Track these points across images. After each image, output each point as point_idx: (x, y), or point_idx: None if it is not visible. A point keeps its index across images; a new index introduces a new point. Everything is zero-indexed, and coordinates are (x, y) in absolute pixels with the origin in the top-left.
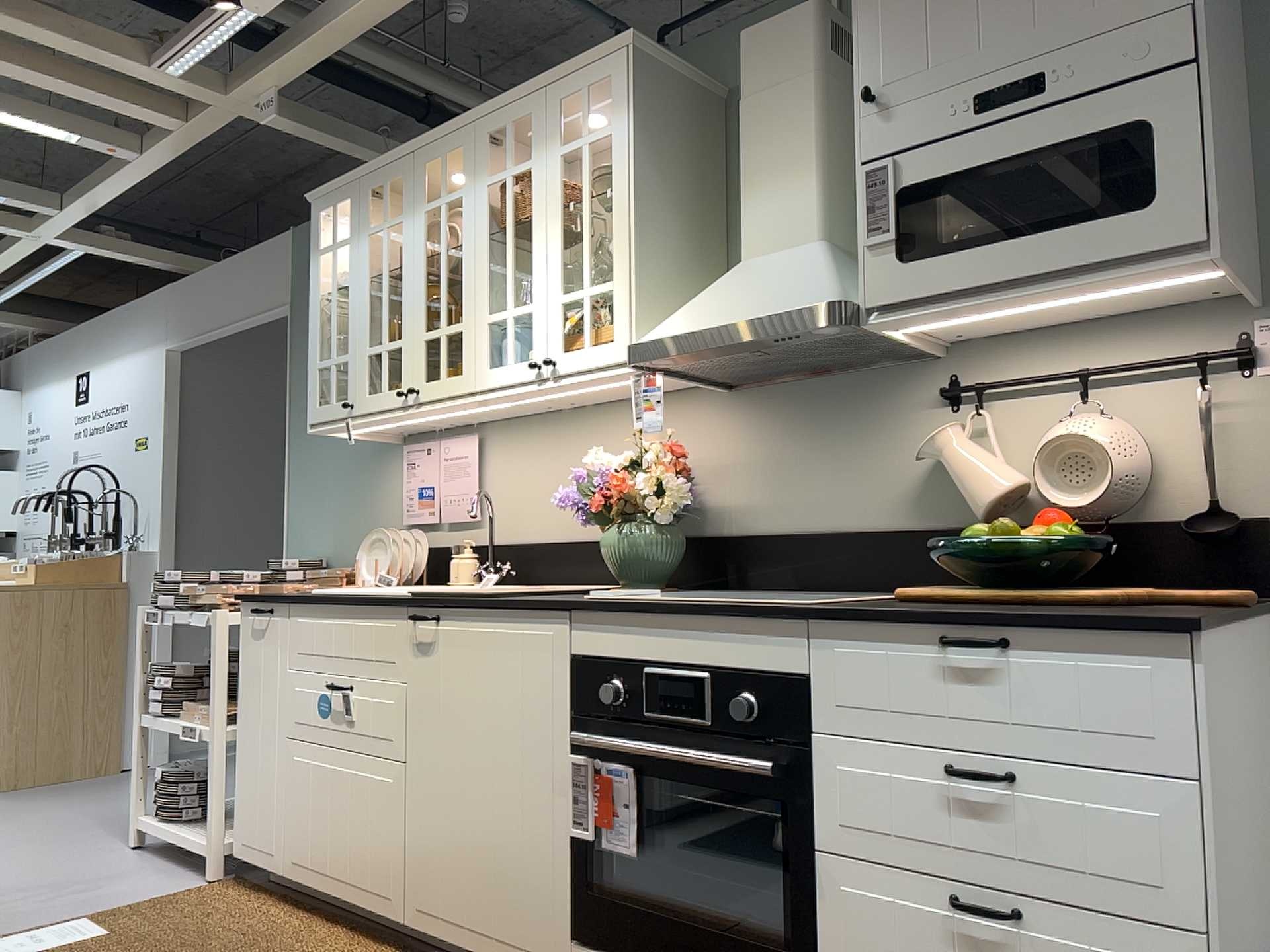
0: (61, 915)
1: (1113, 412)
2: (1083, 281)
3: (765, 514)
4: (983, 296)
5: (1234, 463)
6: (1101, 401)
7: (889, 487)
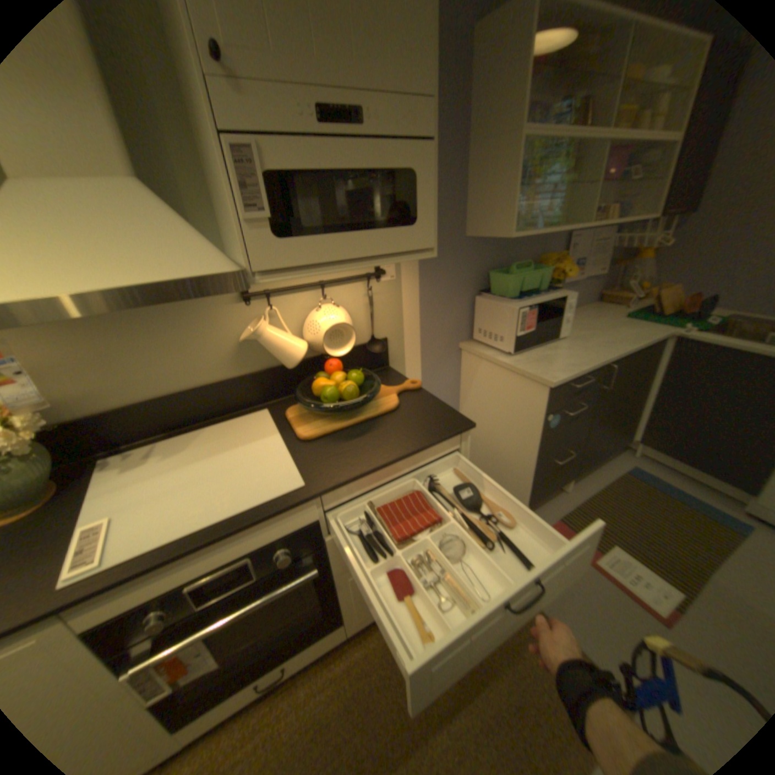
0: None
1: (331, 300)
2: (386, 263)
3: (108, 394)
4: (334, 267)
5: (376, 319)
6: (332, 298)
7: (214, 356)
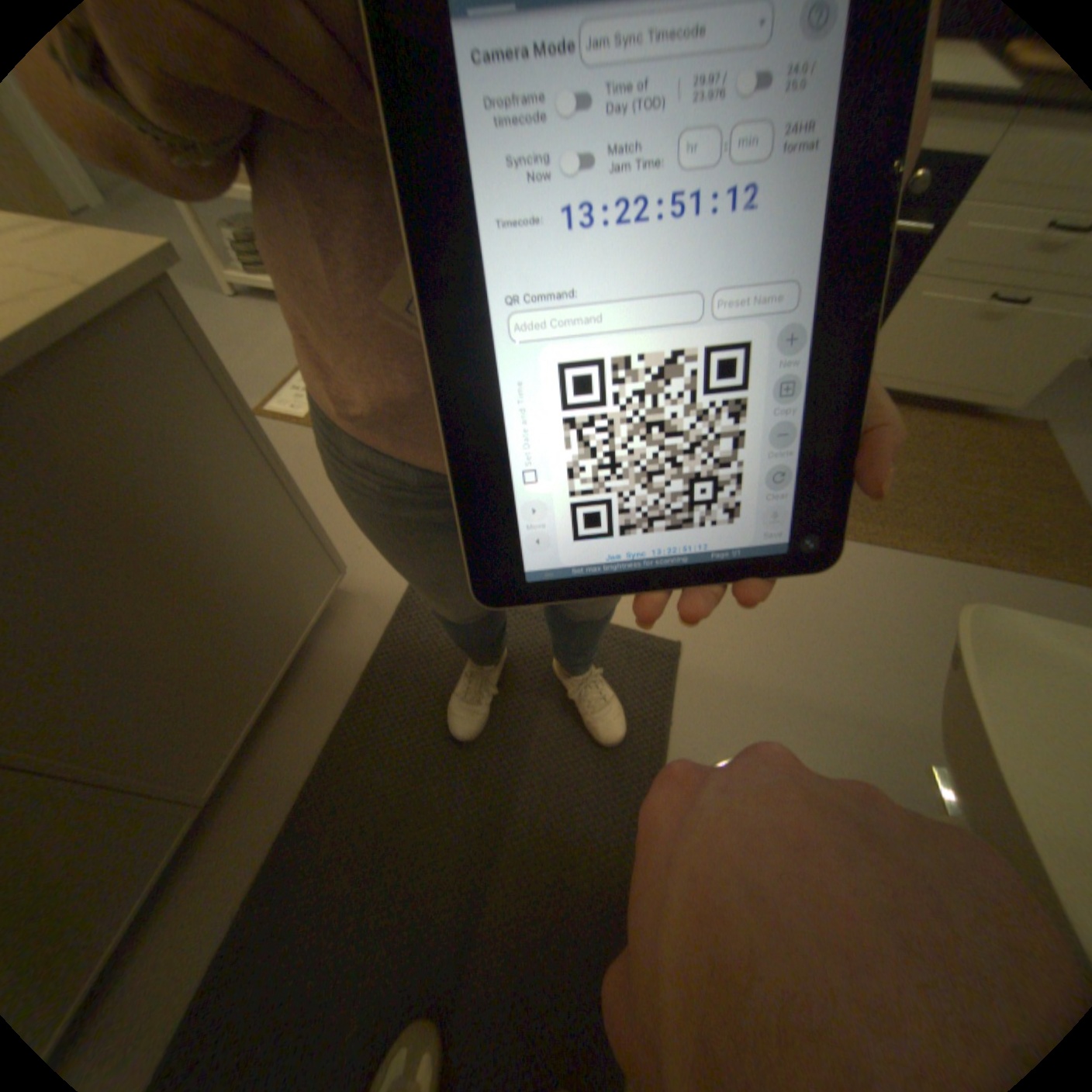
0: (278, 364)
1: None
2: None
3: None
4: None
5: None
6: None
7: None
